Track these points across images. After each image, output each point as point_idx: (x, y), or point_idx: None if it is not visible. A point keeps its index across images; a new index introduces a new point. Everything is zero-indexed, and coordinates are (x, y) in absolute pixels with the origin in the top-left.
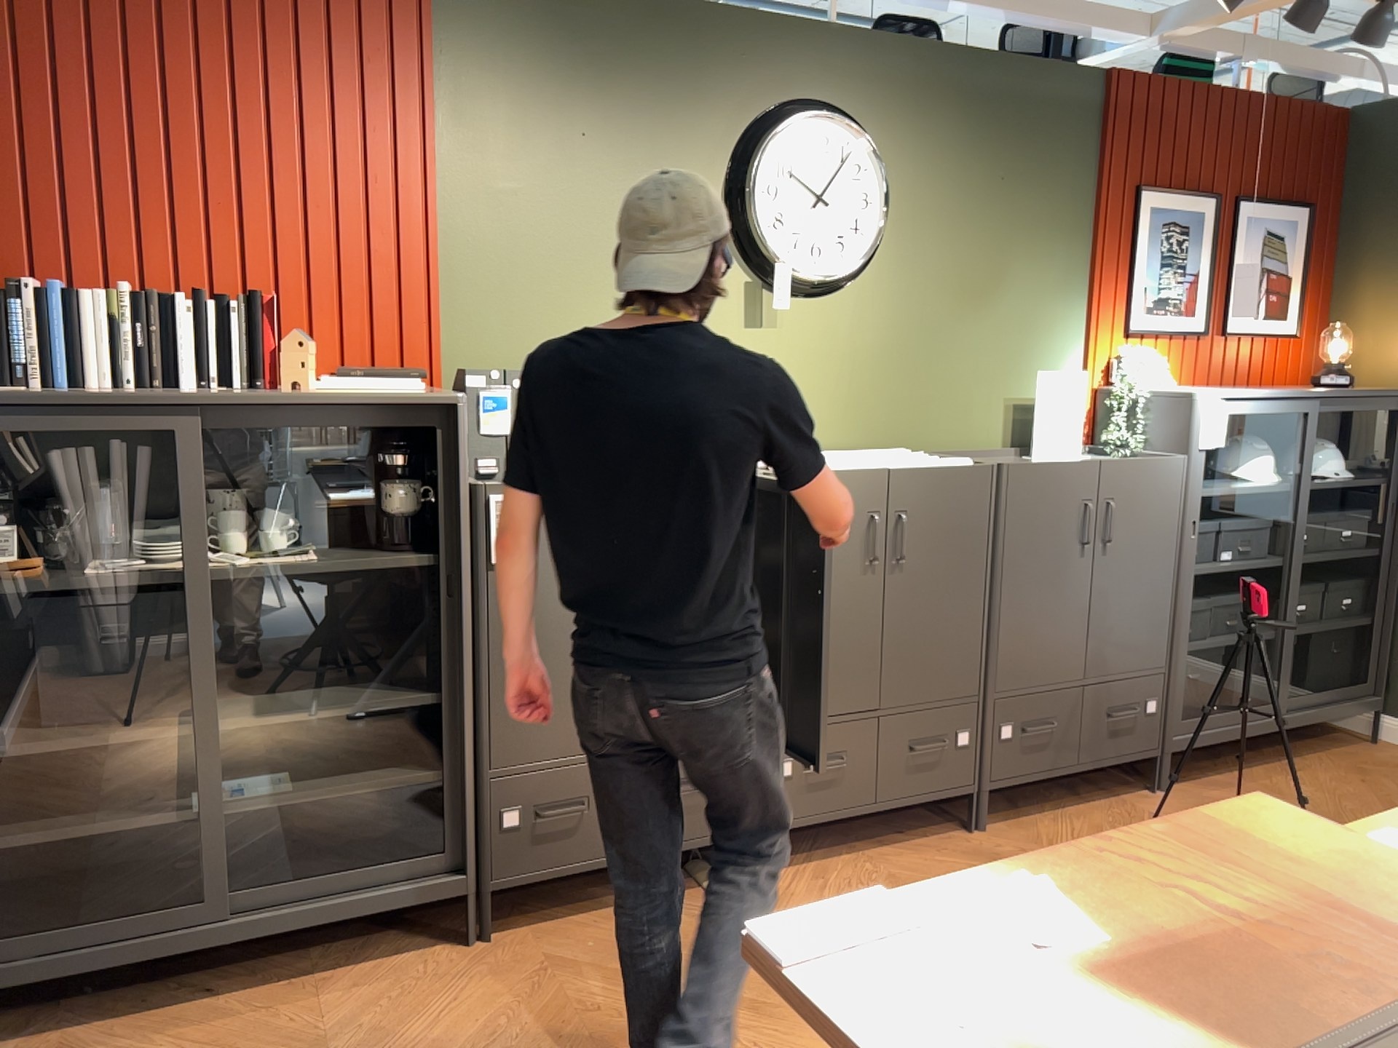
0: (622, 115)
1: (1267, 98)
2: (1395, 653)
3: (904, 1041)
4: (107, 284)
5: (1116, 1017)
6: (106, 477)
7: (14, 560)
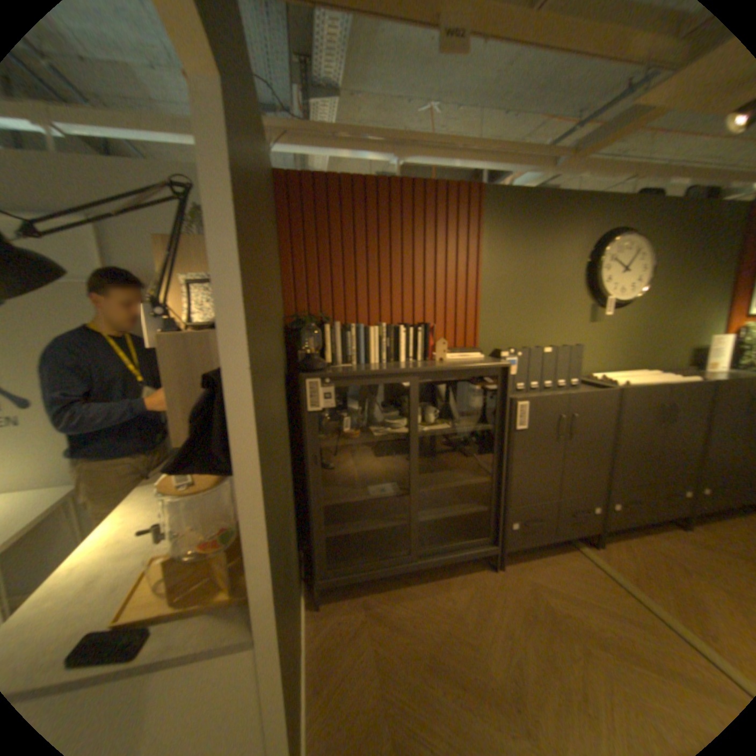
0: (549, 240)
1: None
2: None
3: None
4: (367, 321)
5: None
6: (370, 394)
7: (348, 429)
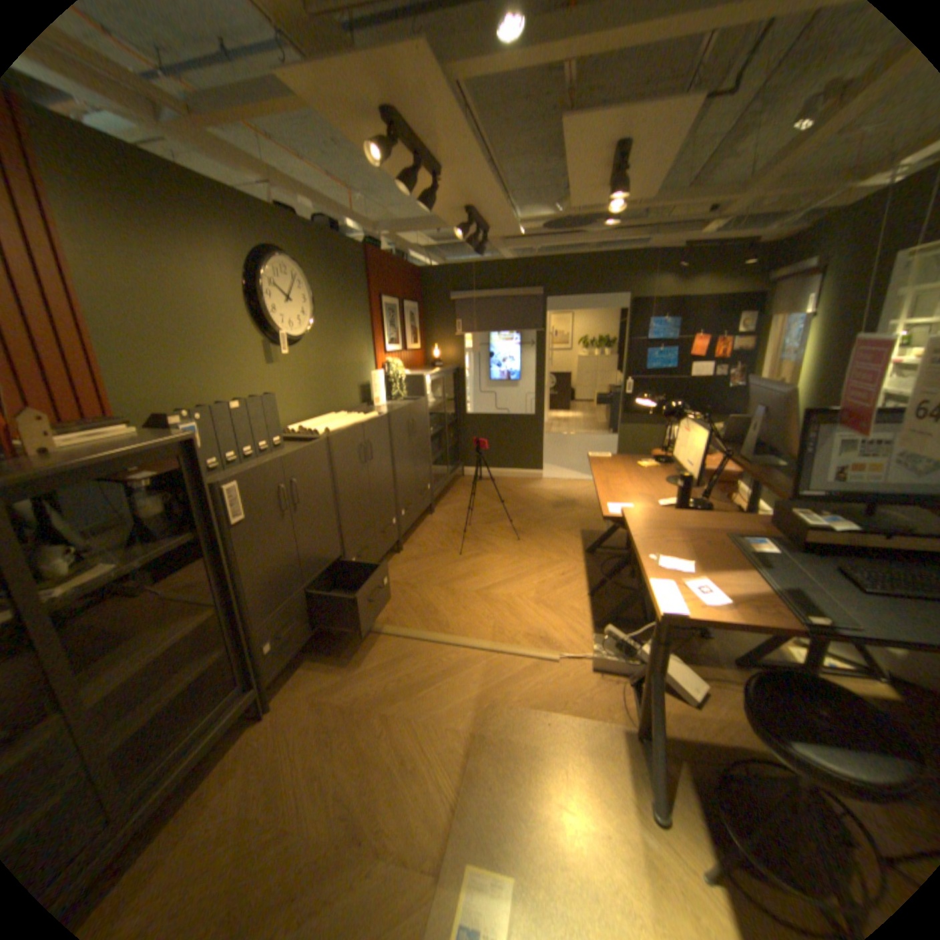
0: (183, 243)
1: (404, 261)
2: (463, 448)
3: (721, 607)
4: None
5: (718, 573)
6: None
7: None
